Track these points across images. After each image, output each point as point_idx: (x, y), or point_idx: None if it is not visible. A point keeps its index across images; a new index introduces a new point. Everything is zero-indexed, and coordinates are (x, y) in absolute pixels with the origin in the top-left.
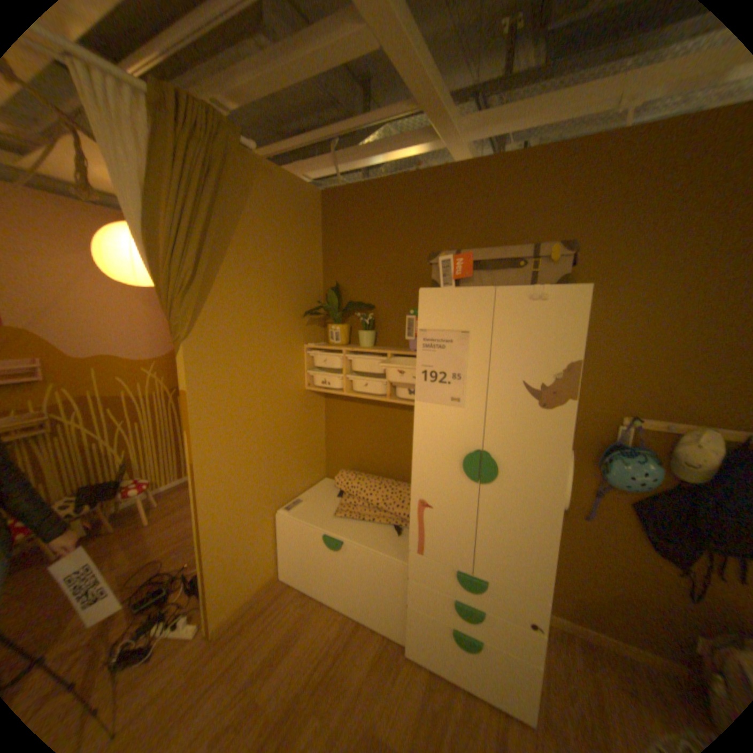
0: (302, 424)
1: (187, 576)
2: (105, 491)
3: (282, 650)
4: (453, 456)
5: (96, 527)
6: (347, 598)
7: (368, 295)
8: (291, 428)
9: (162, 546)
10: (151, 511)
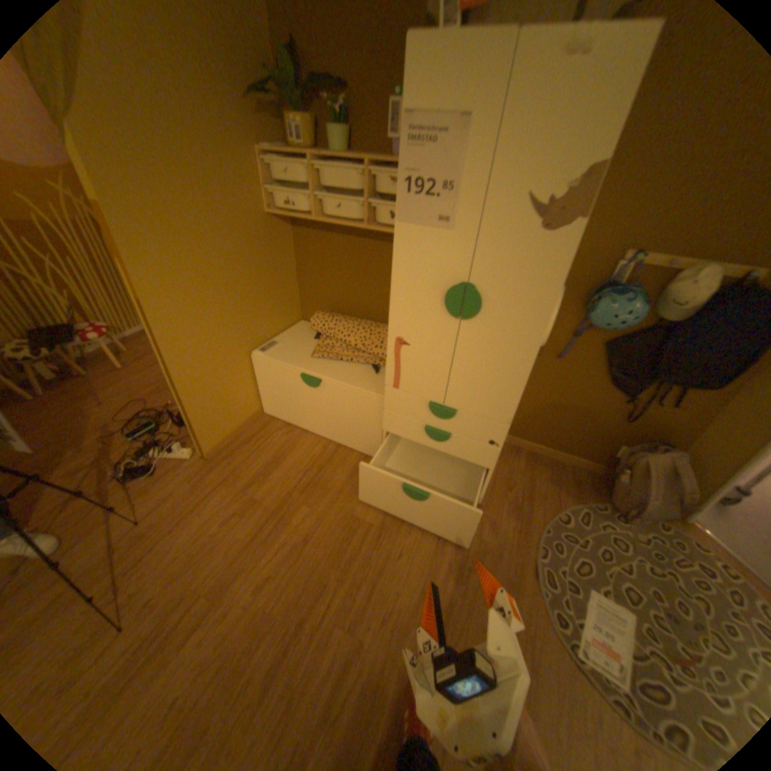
0: (266, 258)
1: (173, 412)
2: (60, 335)
3: (273, 465)
4: (434, 291)
5: (65, 370)
6: (328, 426)
7: (336, 64)
8: (253, 263)
9: (142, 387)
10: (121, 355)
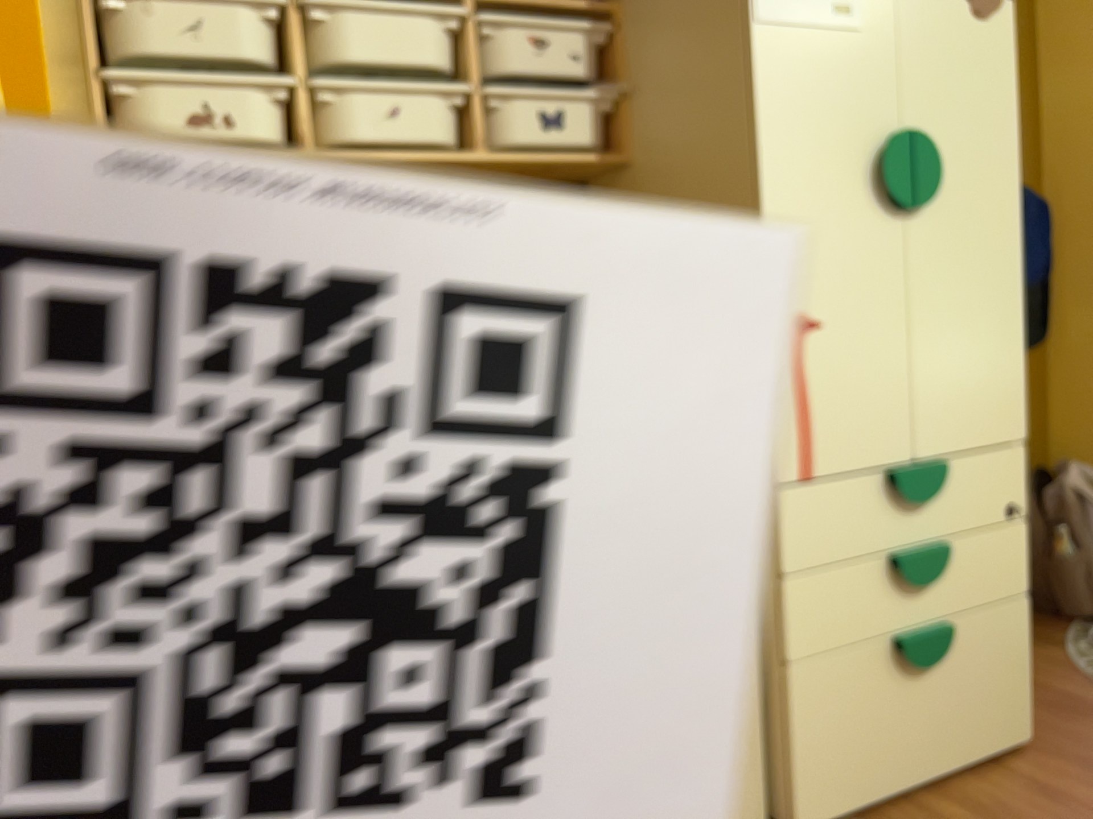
0: None
1: None
2: None
3: None
4: (853, 162)
5: None
6: None
7: None
8: None
9: None
10: None
